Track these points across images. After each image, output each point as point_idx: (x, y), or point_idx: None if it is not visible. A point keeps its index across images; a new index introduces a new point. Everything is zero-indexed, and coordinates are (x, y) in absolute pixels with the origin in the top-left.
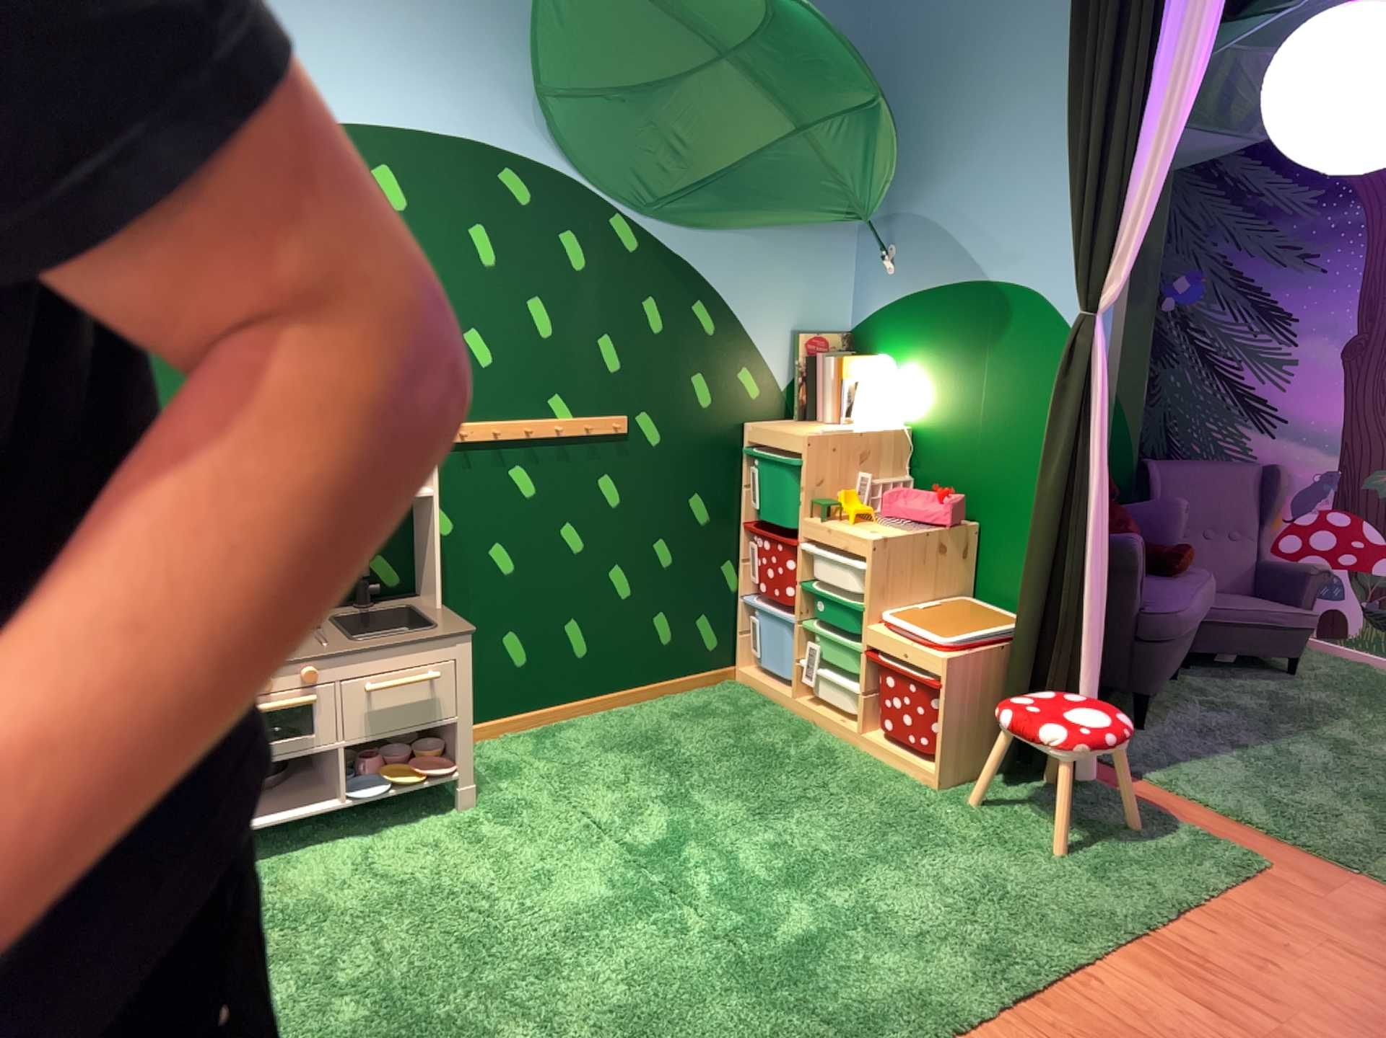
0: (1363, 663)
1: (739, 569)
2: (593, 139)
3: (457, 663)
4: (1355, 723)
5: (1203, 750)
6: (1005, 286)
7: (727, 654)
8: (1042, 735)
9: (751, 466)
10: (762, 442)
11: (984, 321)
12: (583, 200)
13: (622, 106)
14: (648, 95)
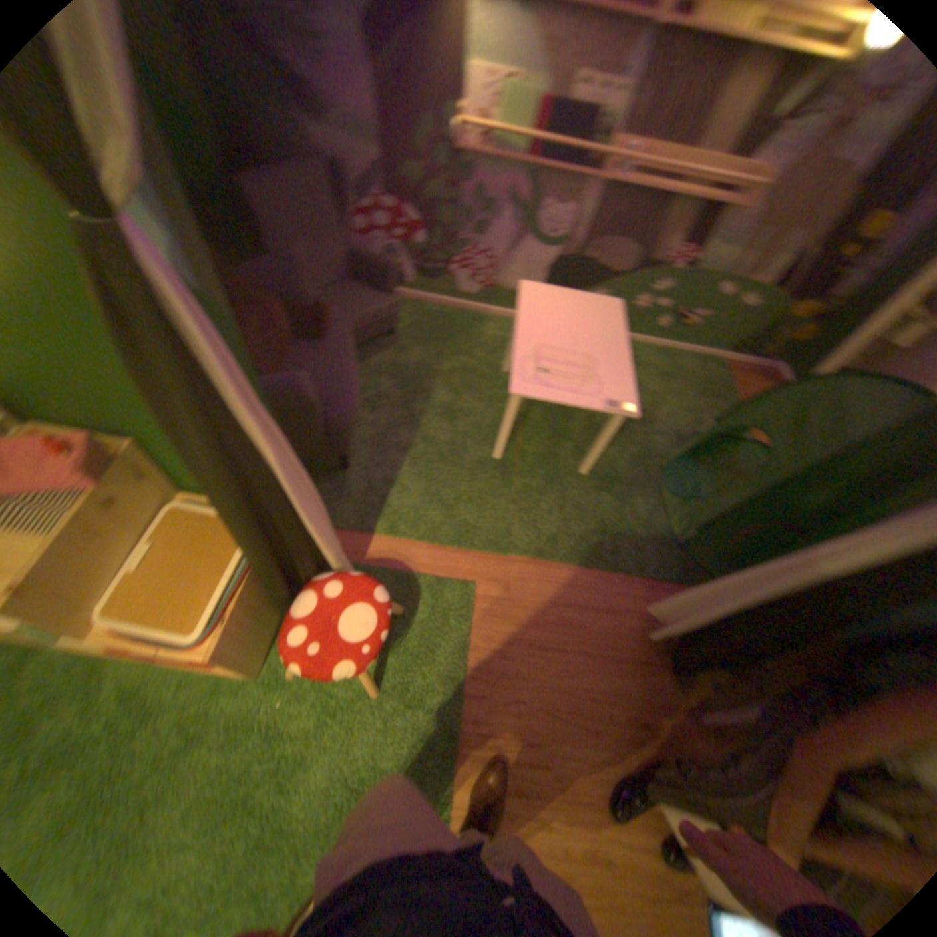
0: (419, 302)
1: None
2: None
3: None
4: (444, 380)
5: (390, 470)
6: None
7: None
8: (337, 684)
9: None
10: None
11: None
12: None
13: None
14: None
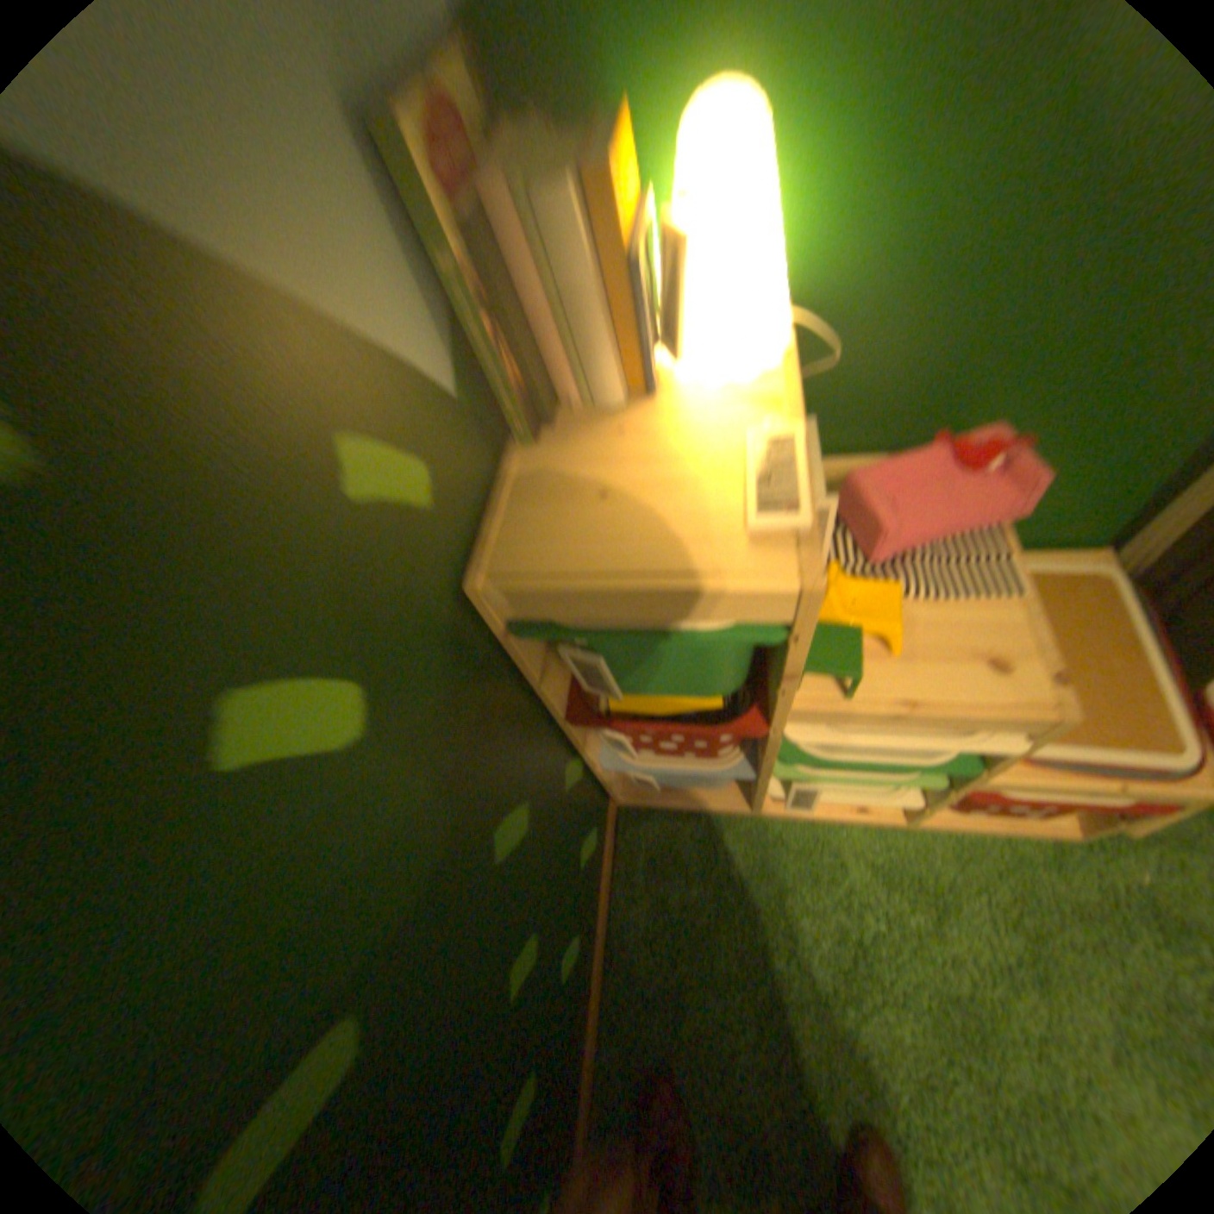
0: None
1: (578, 754)
2: None
3: None
4: None
5: None
6: None
7: (603, 811)
8: None
9: (531, 644)
10: (574, 614)
11: None
12: None
13: None
14: None
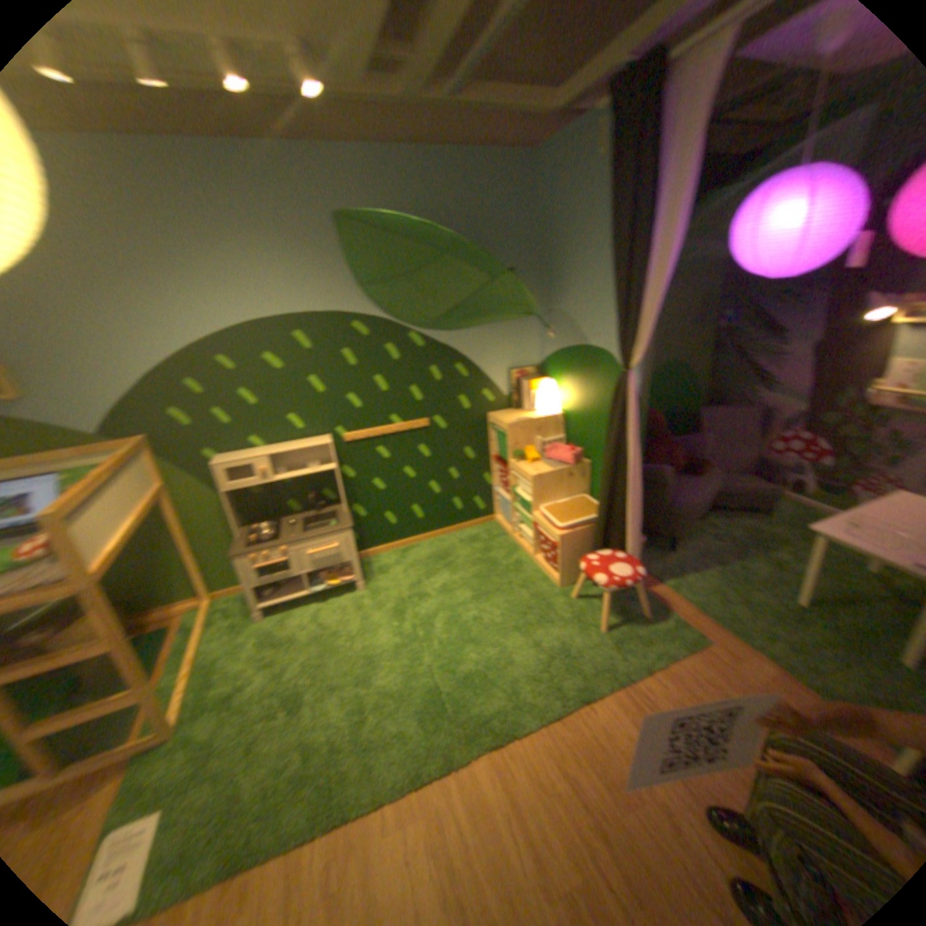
0: (814, 509)
1: (489, 476)
2: (389, 301)
3: (345, 539)
4: (794, 551)
5: (701, 567)
6: (596, 349)
7: (488, 510)
8: (594, 580)
9: (490, 433)
10: (492, 424)
11: (587, 365)
12: (391, 329)
13: (400, 284)
14: (411, 276)
